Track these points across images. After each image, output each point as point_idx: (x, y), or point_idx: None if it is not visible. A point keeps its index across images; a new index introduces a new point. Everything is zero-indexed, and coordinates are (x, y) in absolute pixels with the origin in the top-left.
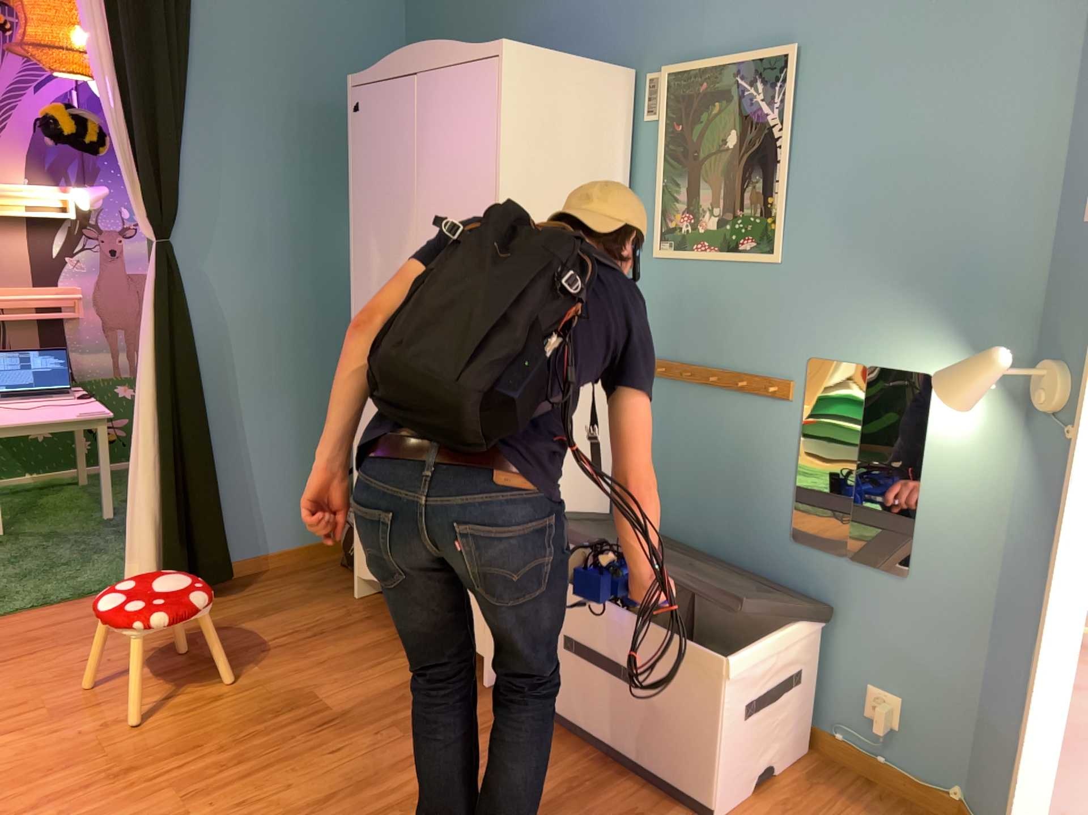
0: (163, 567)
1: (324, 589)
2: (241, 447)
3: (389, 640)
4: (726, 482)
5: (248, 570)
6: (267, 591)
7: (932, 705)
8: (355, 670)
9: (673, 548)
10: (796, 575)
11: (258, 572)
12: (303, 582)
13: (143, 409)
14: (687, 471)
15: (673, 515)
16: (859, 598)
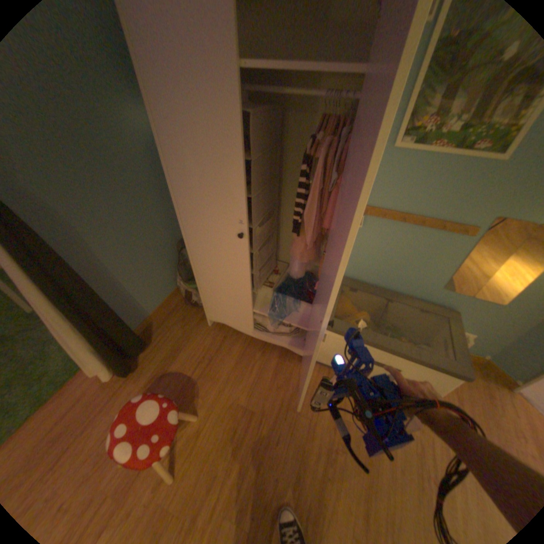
0: (114, 371)
1: (191, 325)
2: (115, 281)
3: (246, 350)
4: (413, 265)
5: (145, 326)
6: (165, 337)
7: (493, 338)
8: (246, 378)
9: (381, 293)
10: (441, 300)
11: (150, 324)
12: (178, 323)
13: (43, 308)
14: (388, 259)
15: (374, 275)
16: (474, 309)
